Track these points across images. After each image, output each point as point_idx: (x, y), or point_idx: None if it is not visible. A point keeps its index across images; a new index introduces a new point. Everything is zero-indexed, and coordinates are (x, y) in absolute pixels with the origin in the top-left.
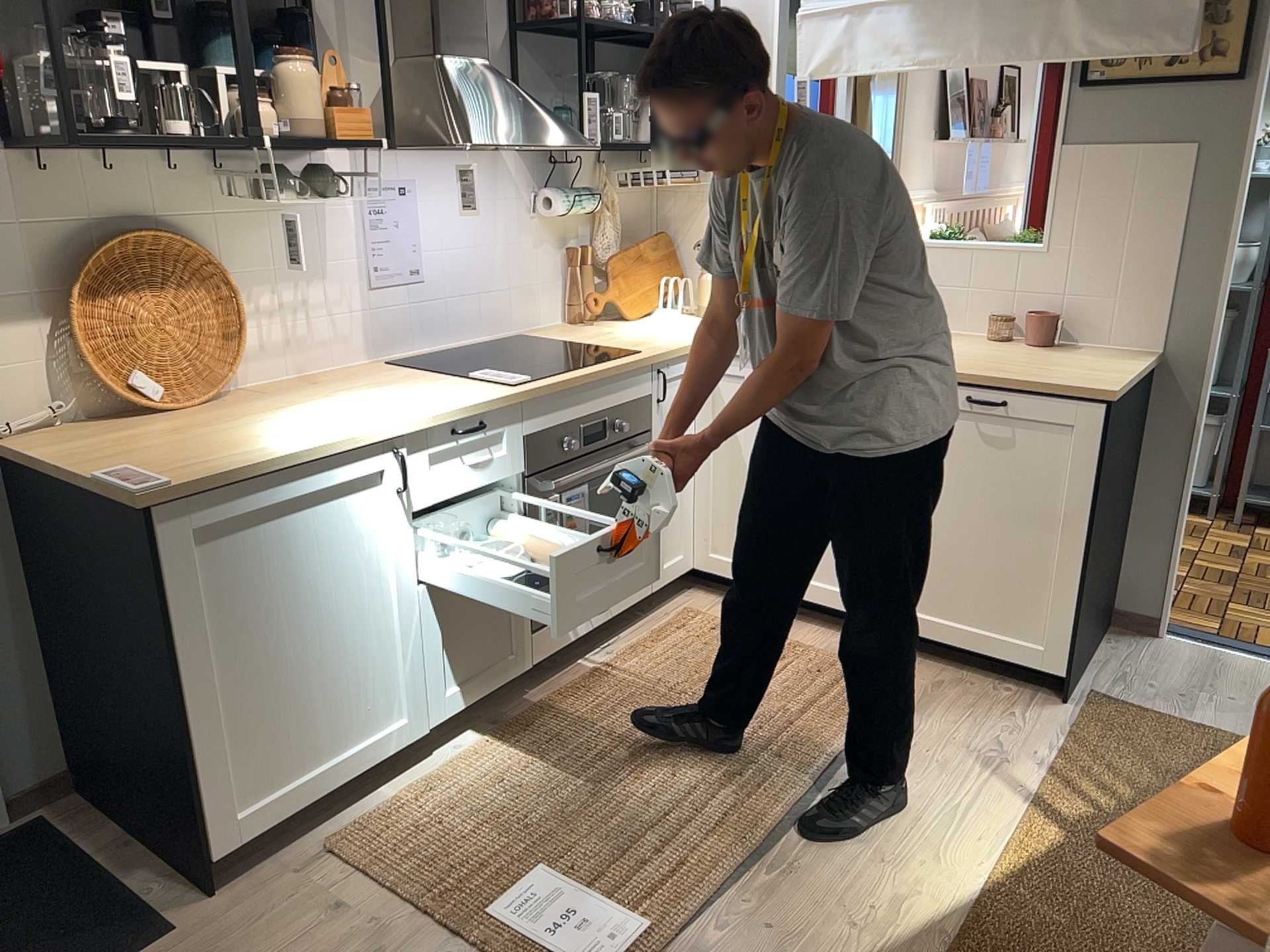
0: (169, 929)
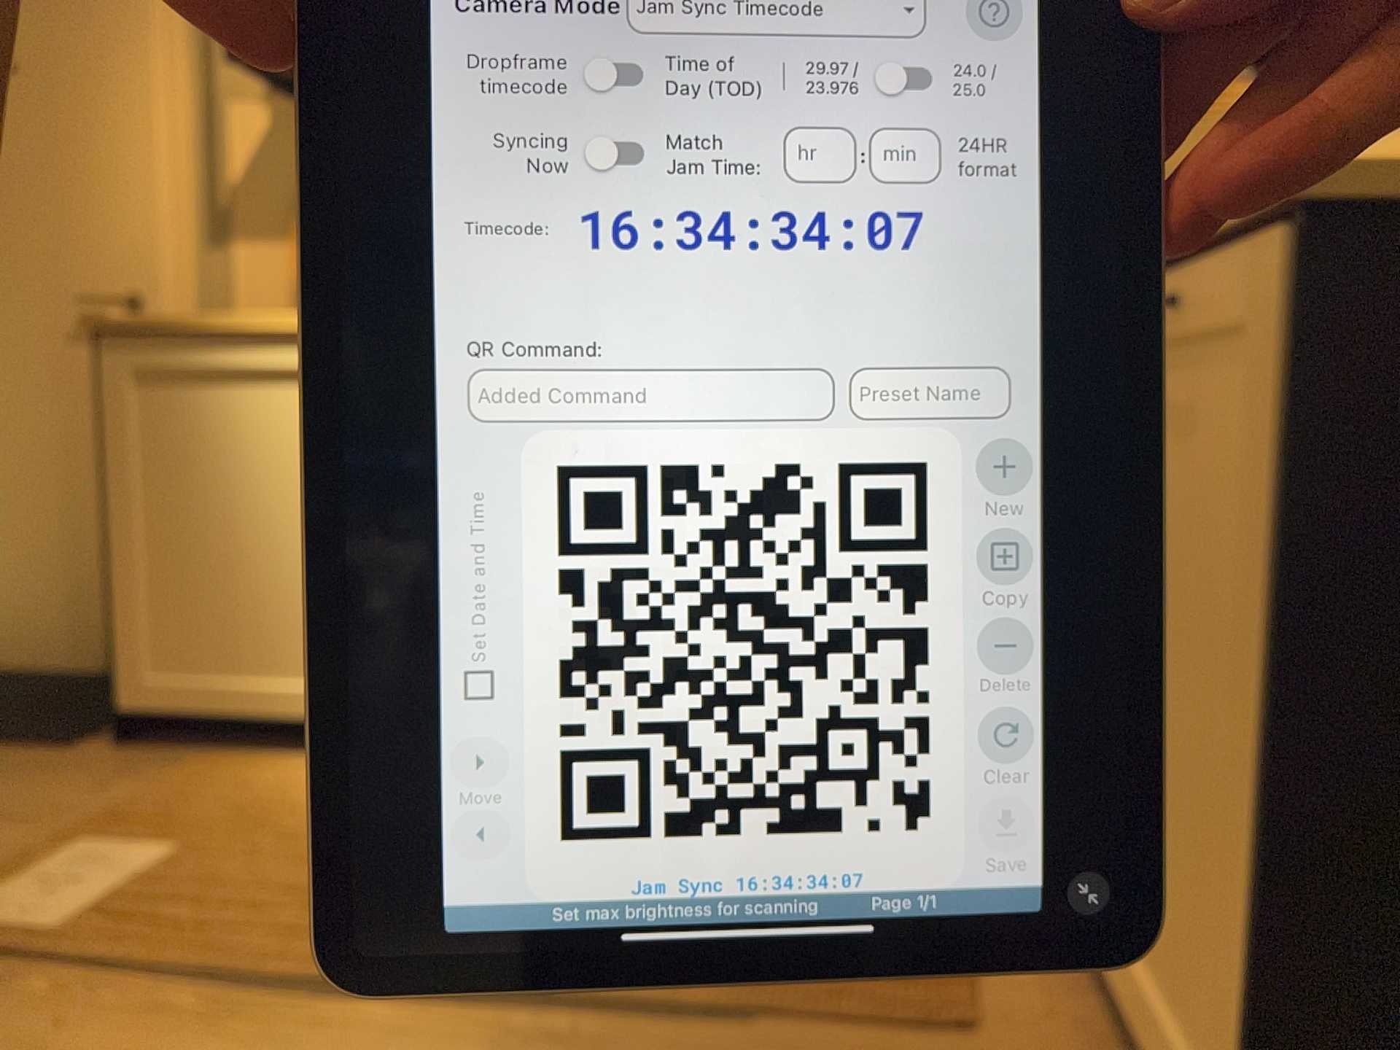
0: (62, 748)
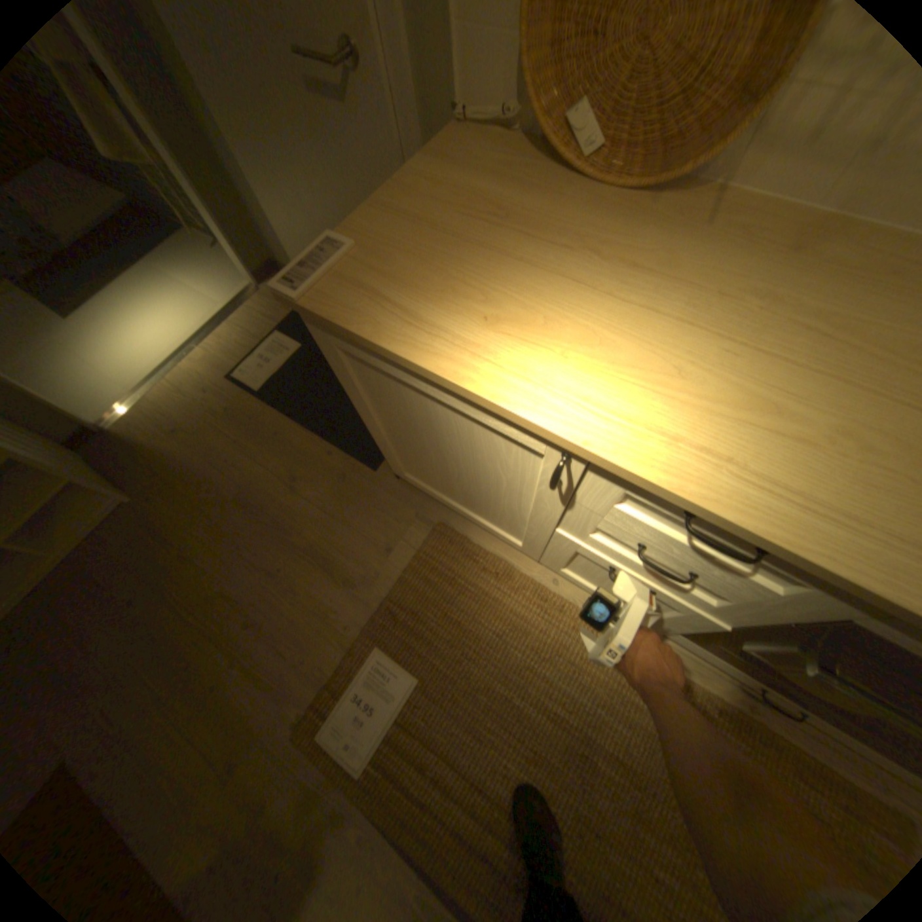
0: (376, 467)
